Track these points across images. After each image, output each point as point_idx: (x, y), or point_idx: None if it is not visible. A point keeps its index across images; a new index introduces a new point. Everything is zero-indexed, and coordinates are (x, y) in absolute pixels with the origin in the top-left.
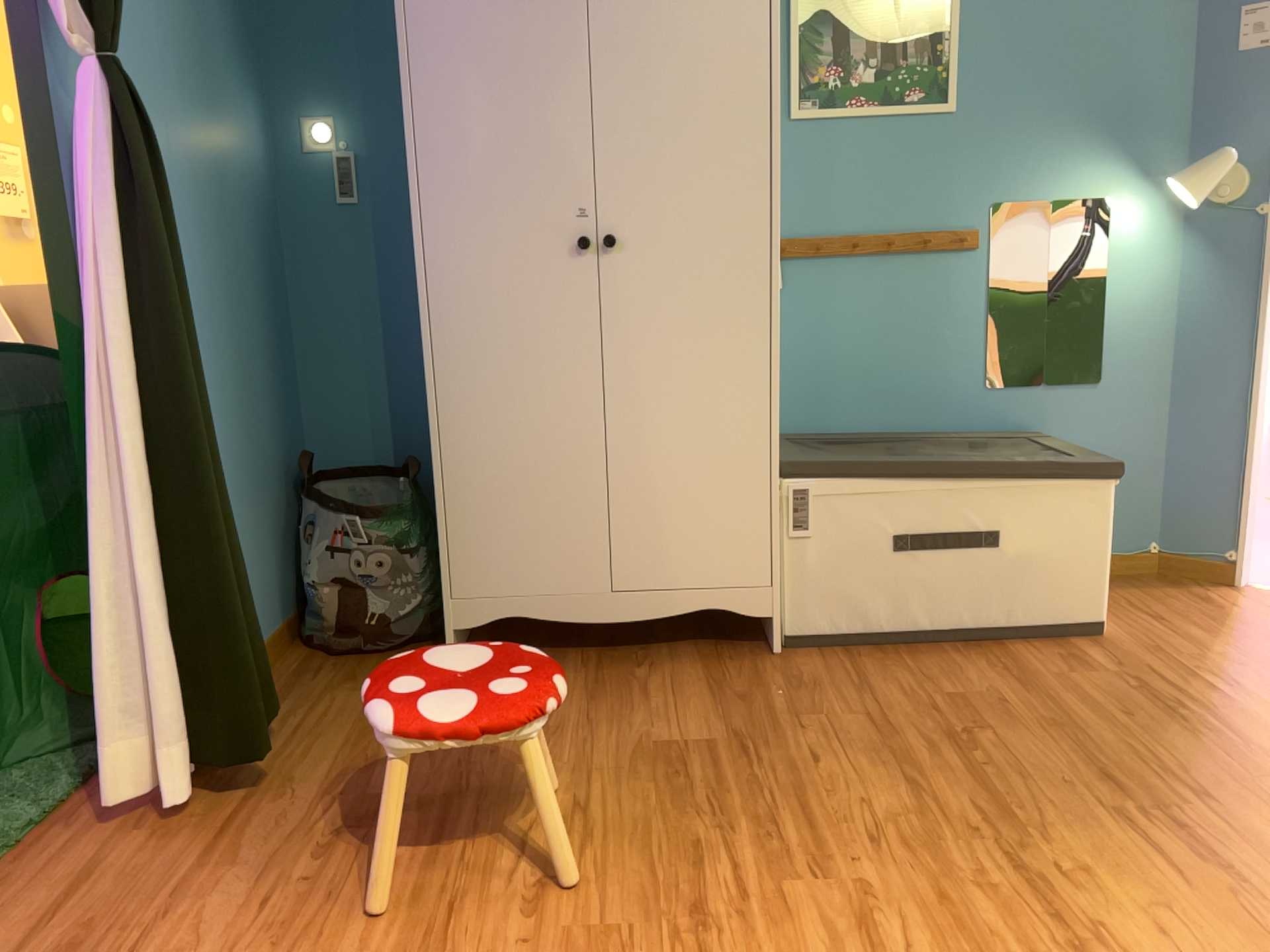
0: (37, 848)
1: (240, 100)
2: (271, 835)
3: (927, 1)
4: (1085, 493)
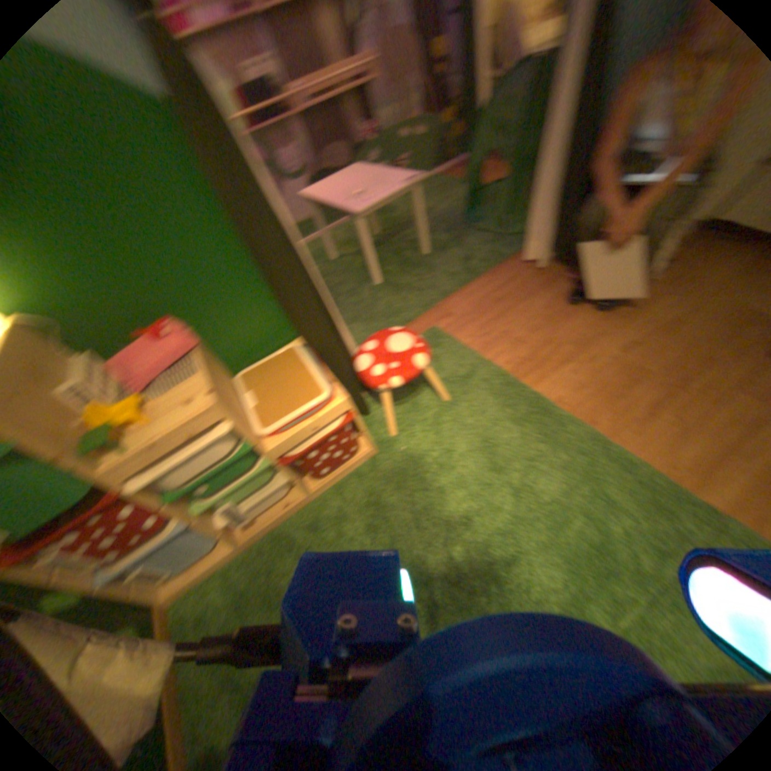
0: (504, 269)
1: None
2: (564, 290)
3: None
4: None
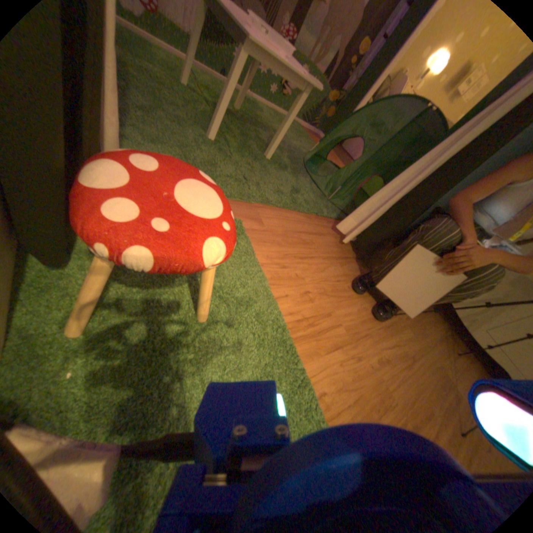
0: (316, 222)
1: None
2: (350, 274)
3: None
4: None
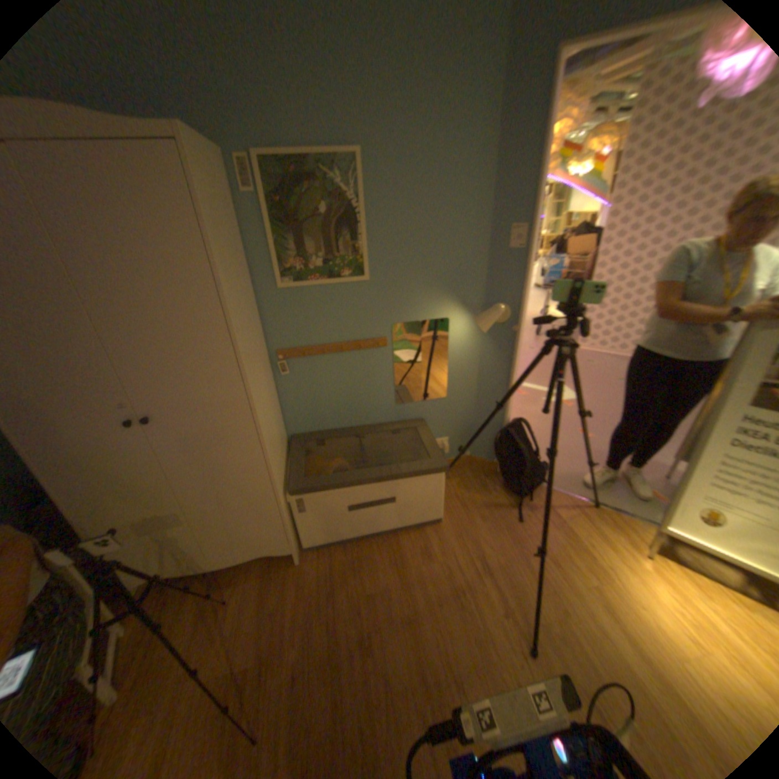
0: None
1: None
2: None
3: (348, 220)
4: (432, 480)
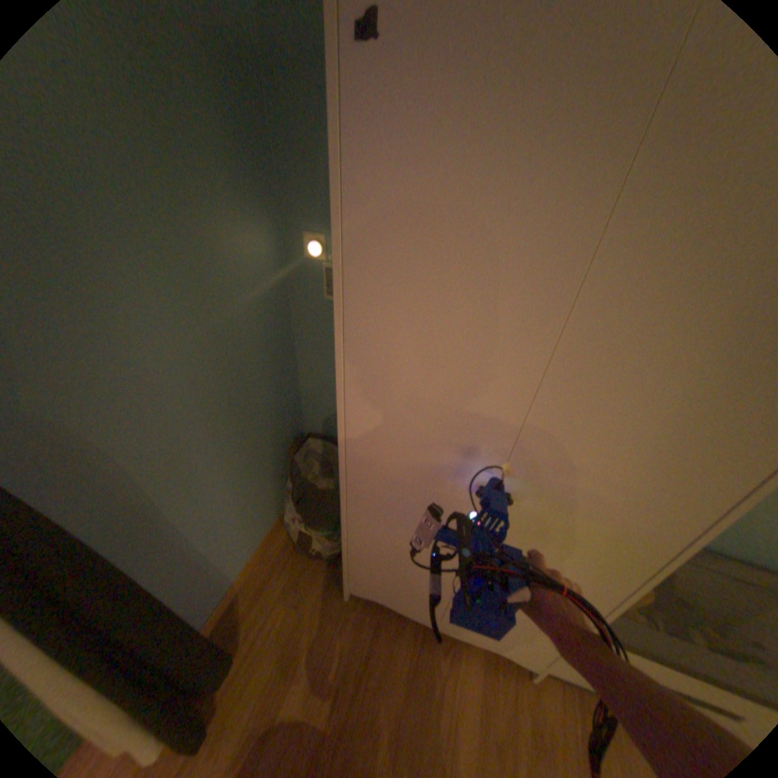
0: None
1: (242, 231)
2: None
3: None
4: None
